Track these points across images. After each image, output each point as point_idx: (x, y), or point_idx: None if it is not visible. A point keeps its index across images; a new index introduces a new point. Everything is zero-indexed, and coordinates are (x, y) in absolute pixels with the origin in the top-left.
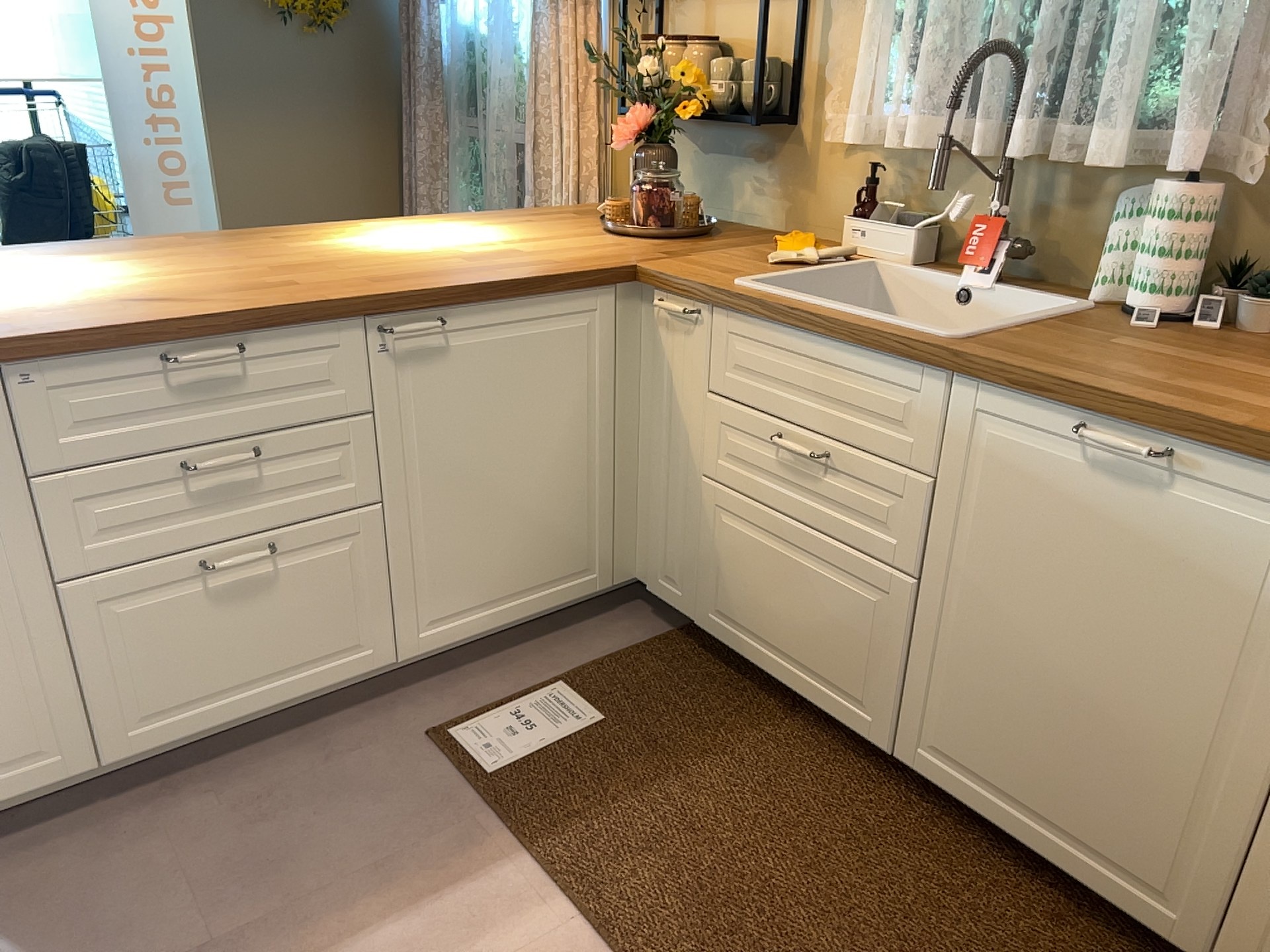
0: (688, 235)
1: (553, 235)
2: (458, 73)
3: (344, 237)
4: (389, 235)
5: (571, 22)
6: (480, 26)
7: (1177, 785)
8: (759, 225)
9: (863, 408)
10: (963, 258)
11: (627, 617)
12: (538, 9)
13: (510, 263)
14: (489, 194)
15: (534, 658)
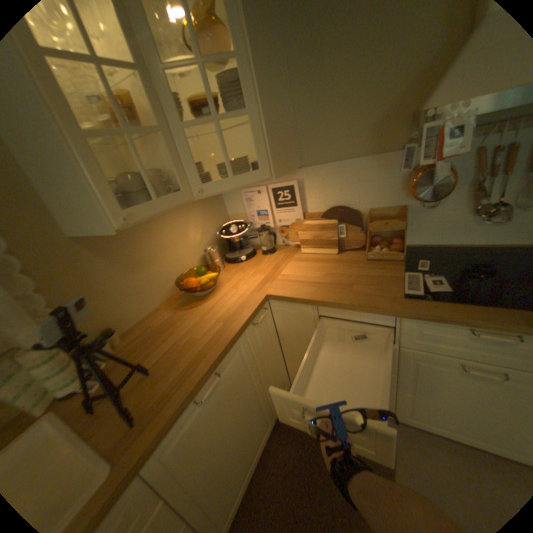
0: None
1: None
2: None
3: None
4: None
5: None
6: None
7: (258, 412)
8: None
9: None
10: None
11: None
12: None
13: None
14: None
15: None
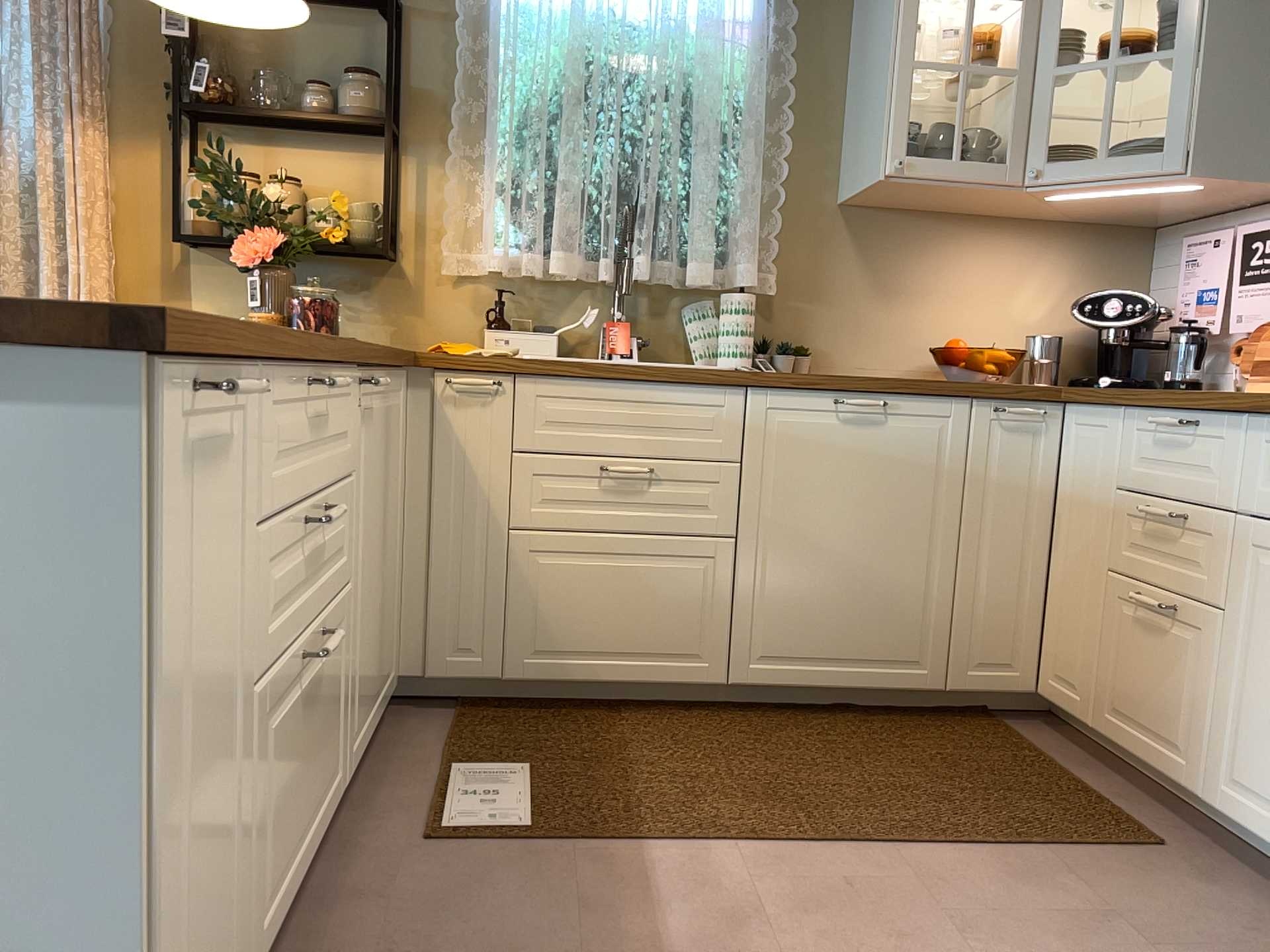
0: None
1: None
2: None
3: None
4: None
5: (86, 141)
6: None
7: (917, 589)
8: None
9: (678, 427)
10: (612, 346)
11: (404, 717)
12: None
13: None
14: None
15: (393, 767)
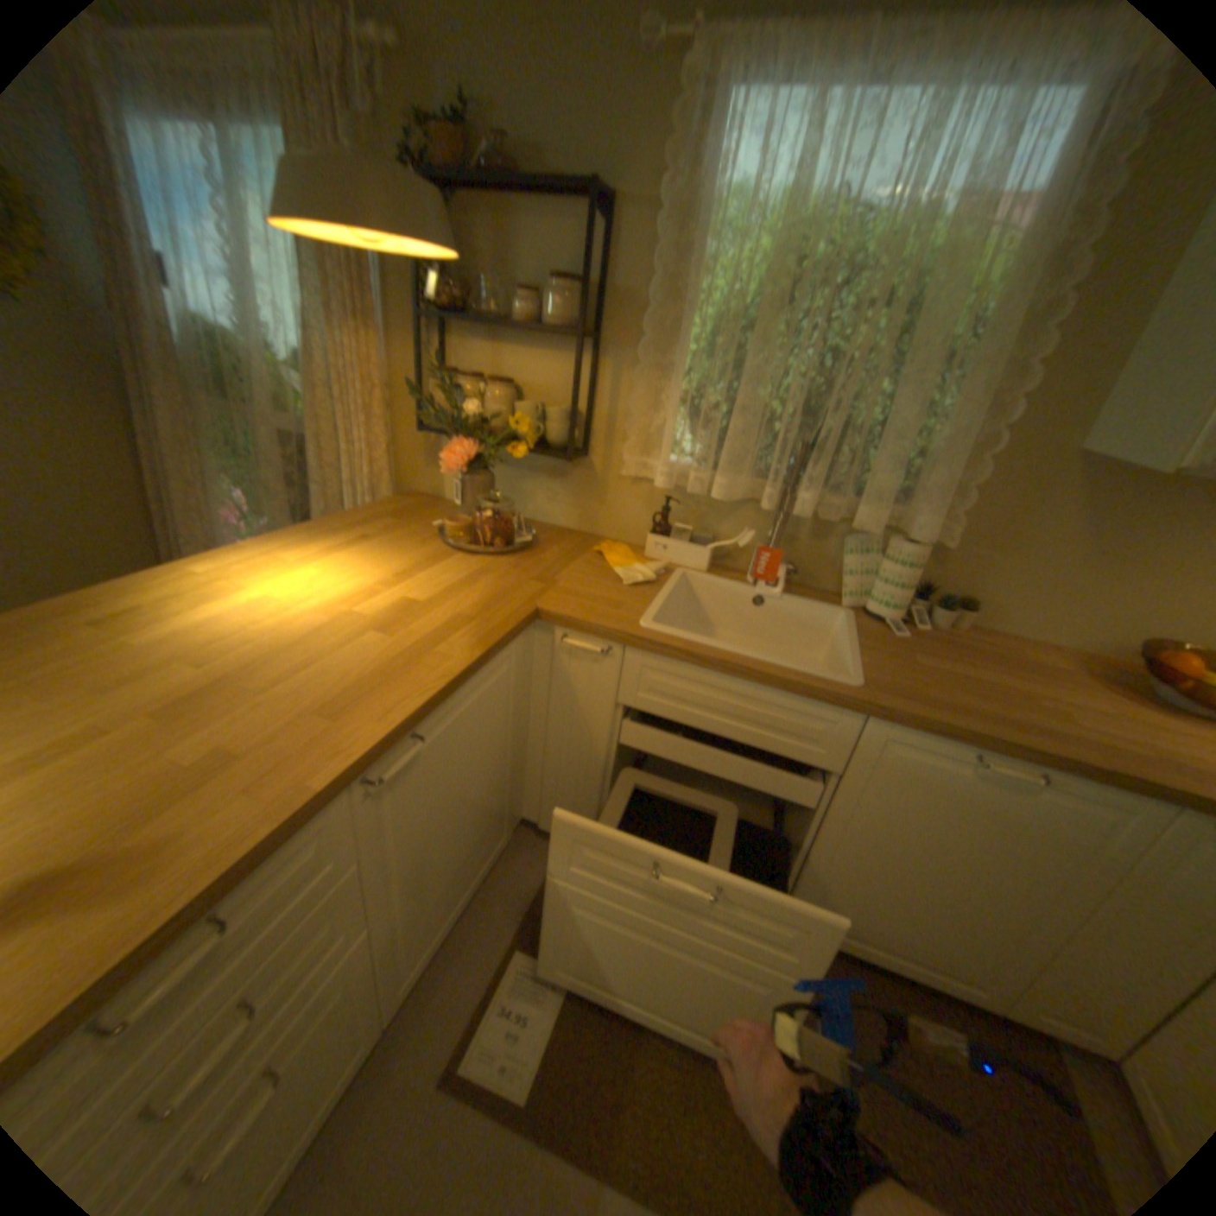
0: (525, 546)
1: (416, 563)
2: (195, 356)
3: (189, 603)
4: (242, 588)
5: (353, 338)
6: (216, 314)
7: (1009, 941)
8: (554, 522)
9: (781, 729)
10: (758, 574)
11: (521, 849)
12: (292, 311)
13: (434, 631)
14: (251, 469)
15: (478, 933)
